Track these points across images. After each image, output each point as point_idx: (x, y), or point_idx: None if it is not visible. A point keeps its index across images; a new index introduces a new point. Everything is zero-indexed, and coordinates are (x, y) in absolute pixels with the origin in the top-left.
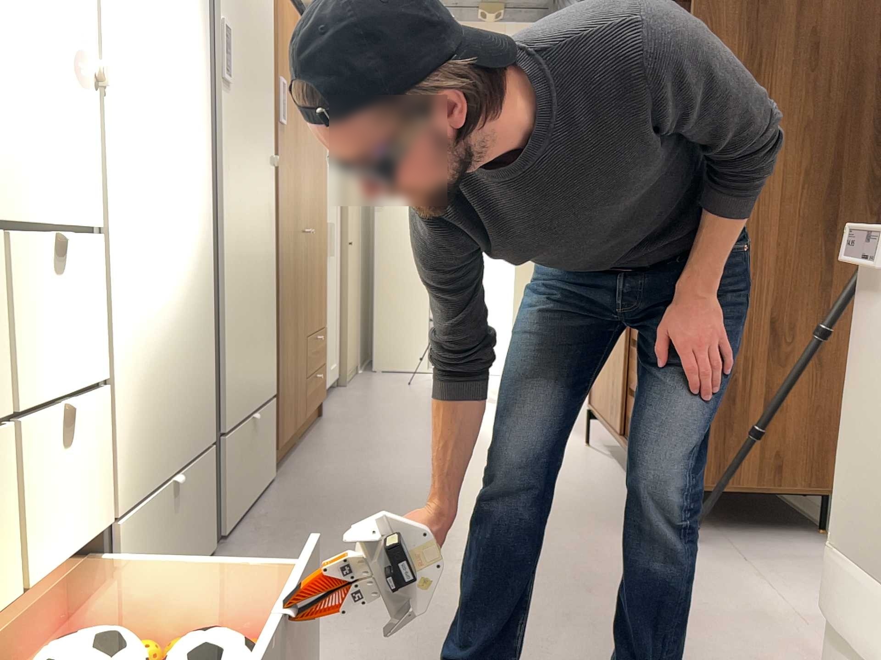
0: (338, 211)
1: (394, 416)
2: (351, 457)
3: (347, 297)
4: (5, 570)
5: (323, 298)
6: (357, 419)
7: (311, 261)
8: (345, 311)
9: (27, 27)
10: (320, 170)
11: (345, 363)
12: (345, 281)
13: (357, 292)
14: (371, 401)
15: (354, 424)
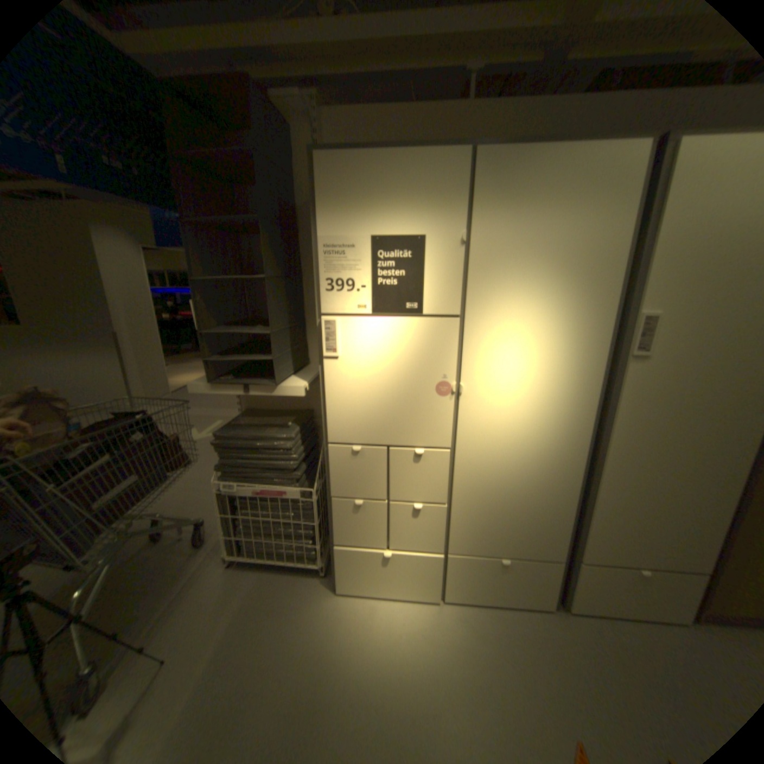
0: None
1: None
2: None
3: None
4: (386, 540)
5: None
6: None
7: None
8: None
9: (413, 382)
10: None
11: None
12: None
13: None
14: None
15: None
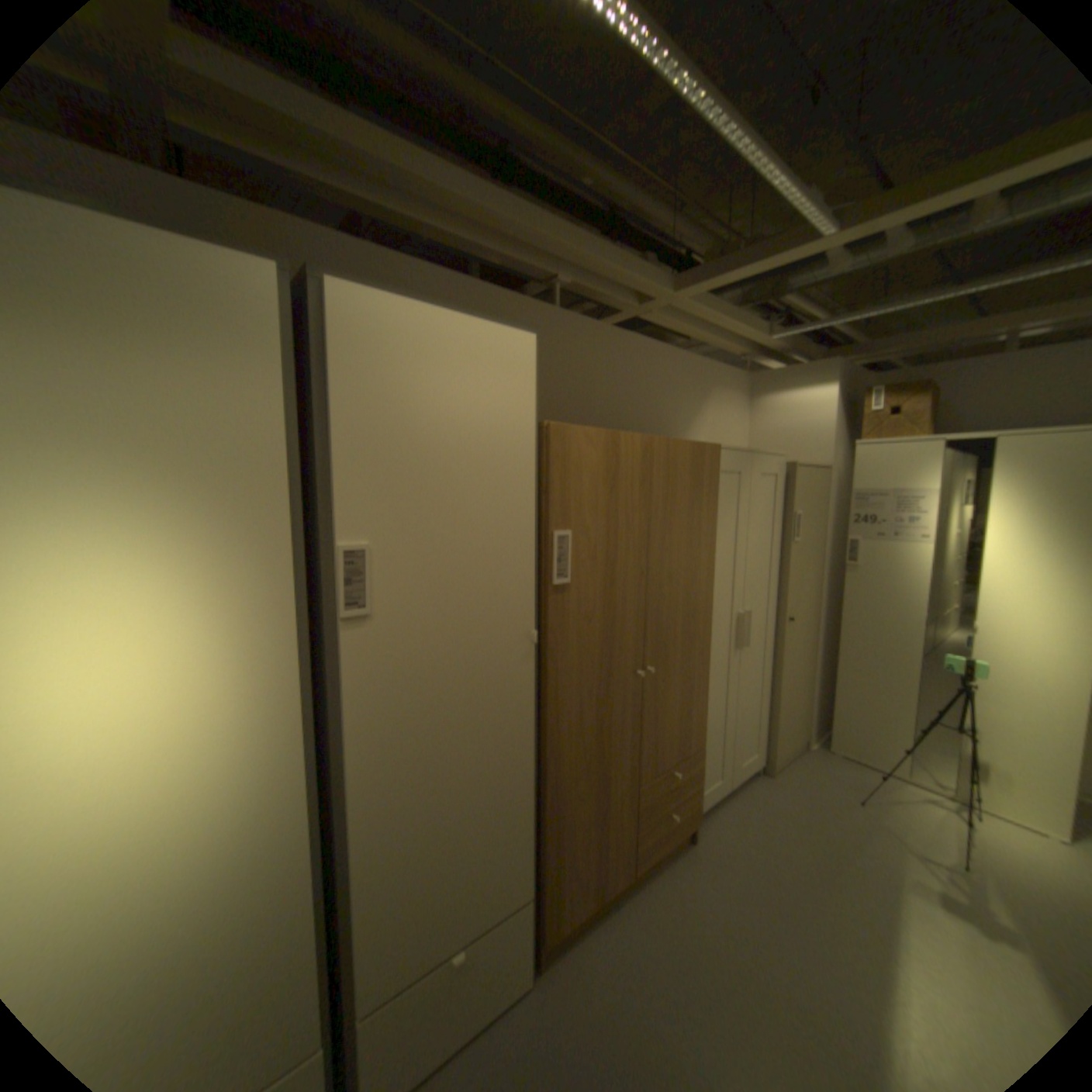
0: (772, 588)
1: (786, 890)
2: (652, 986)
3: (781, 681)
4: None
5: (698, 722)
6: (733, 871)
7: (660, 697)
8: (777, 697)
9: None
10: (689, 583)
11: (773, 754)
12: (780, 664)
13: (810, 666)
14: (781, 831)
15: (721, 885)
